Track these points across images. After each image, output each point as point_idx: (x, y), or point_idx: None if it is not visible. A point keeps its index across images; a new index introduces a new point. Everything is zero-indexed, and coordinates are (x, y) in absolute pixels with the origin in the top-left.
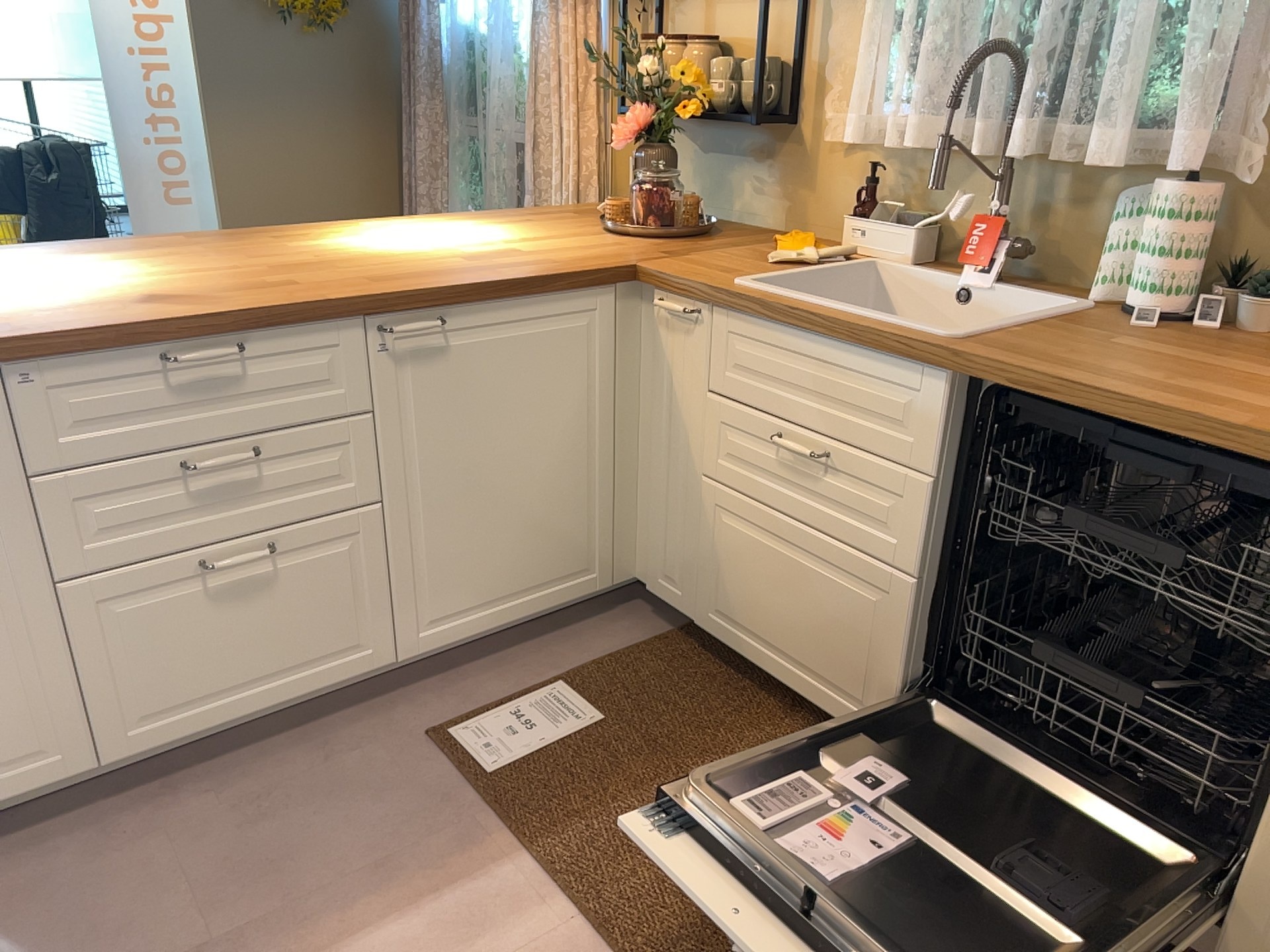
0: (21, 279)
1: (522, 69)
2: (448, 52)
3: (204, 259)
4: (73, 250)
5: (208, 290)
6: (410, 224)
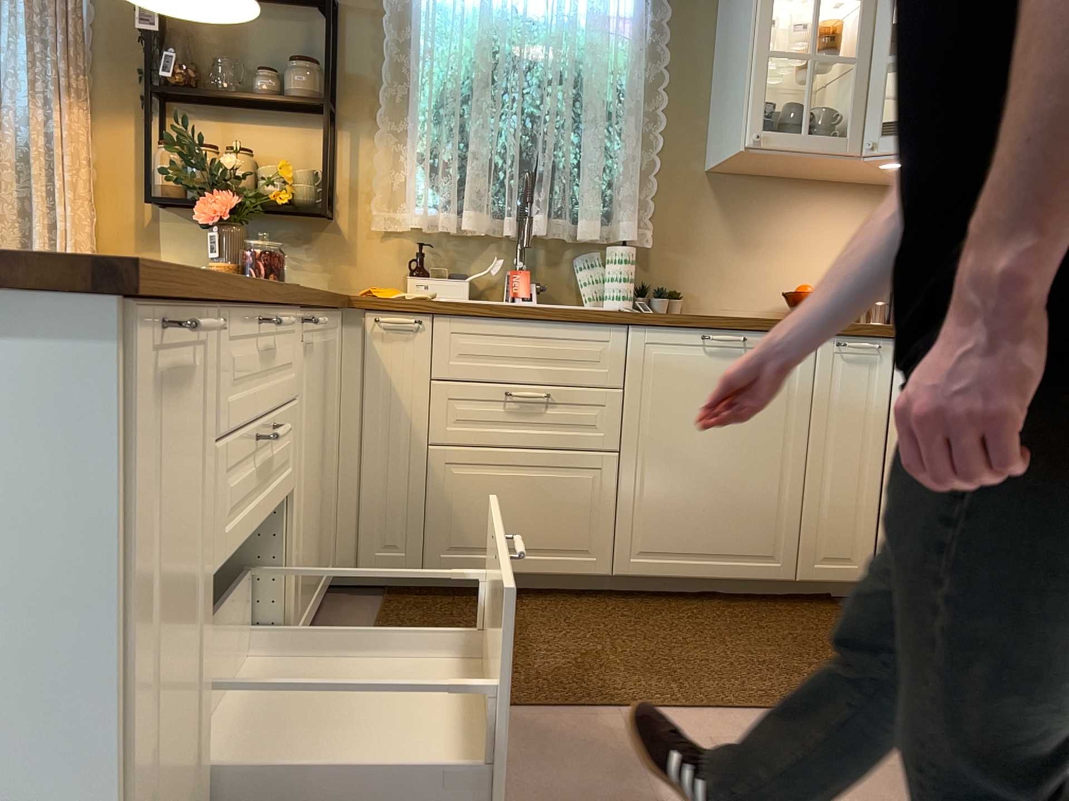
0: None
1: None
2: None
3: None
4: None
5: None
6: None
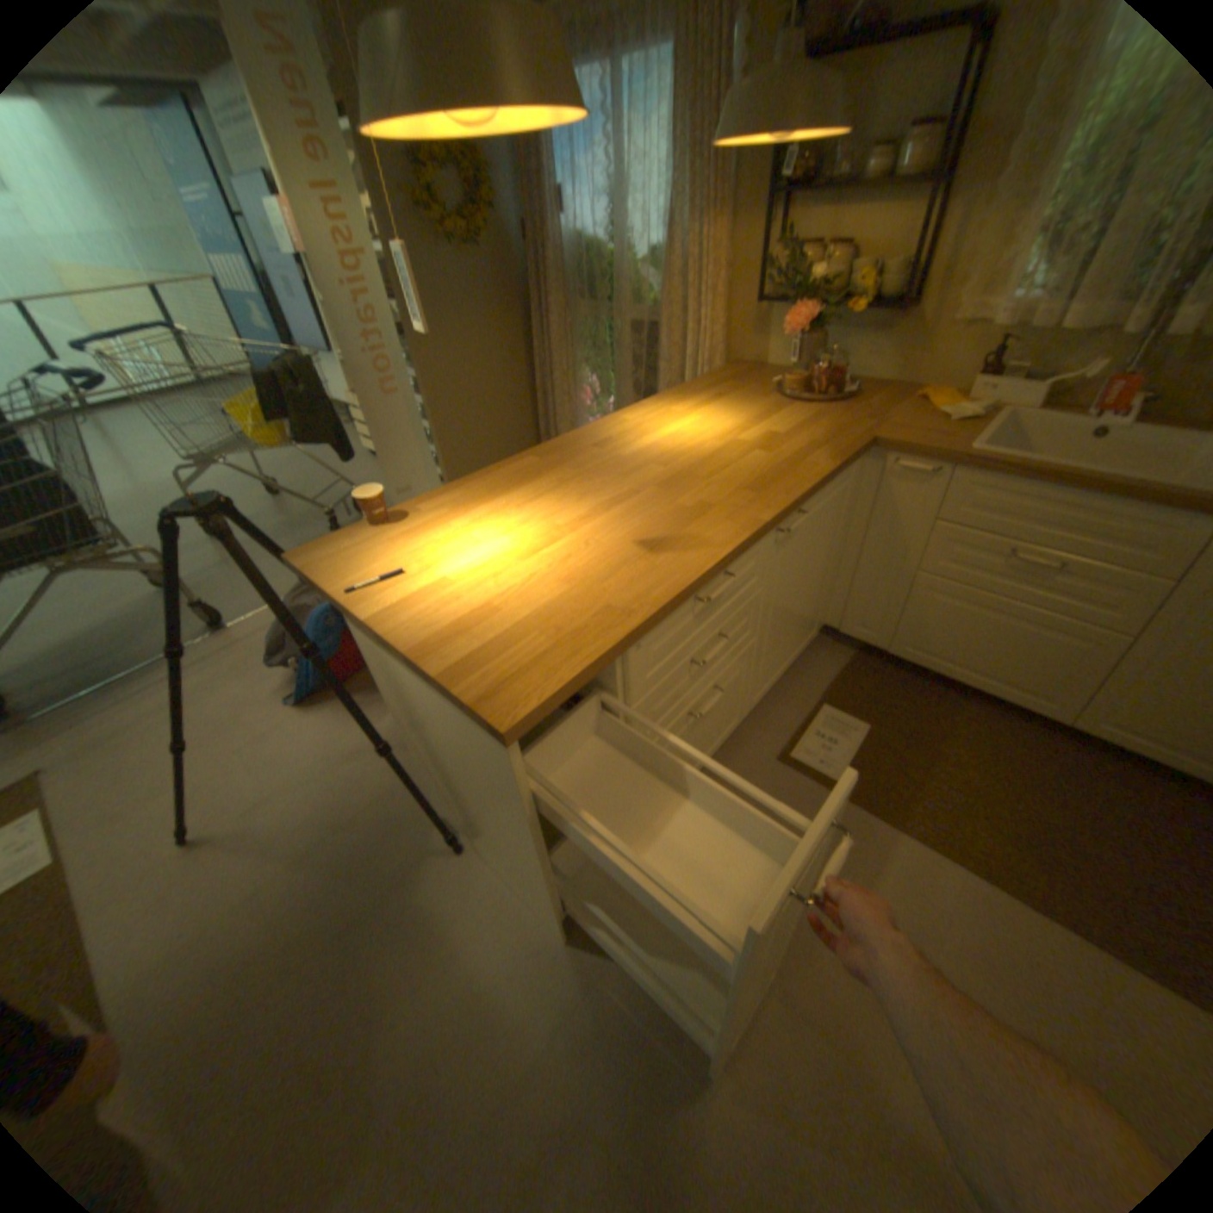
0: (508, 536)
1: (645, 265)
2: (563, 250)
3: (592, 484)
4: (481, 488)
5: (665, 525)
6: (653, 412)
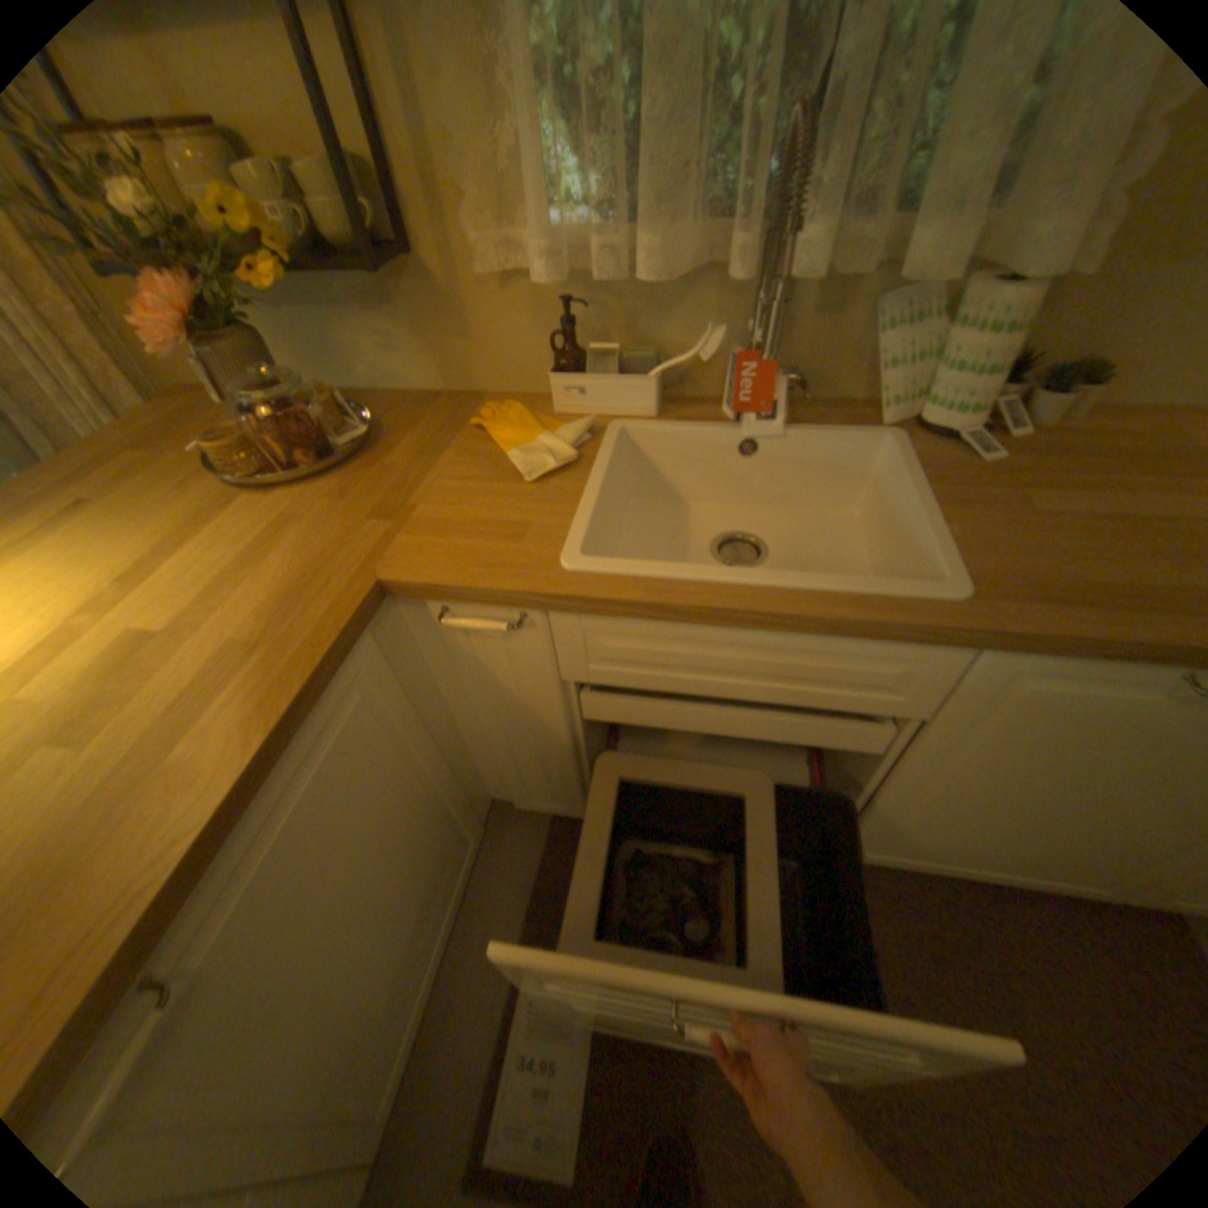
0: None
1: None
2: None
3: None
4: None
5: None
6: None
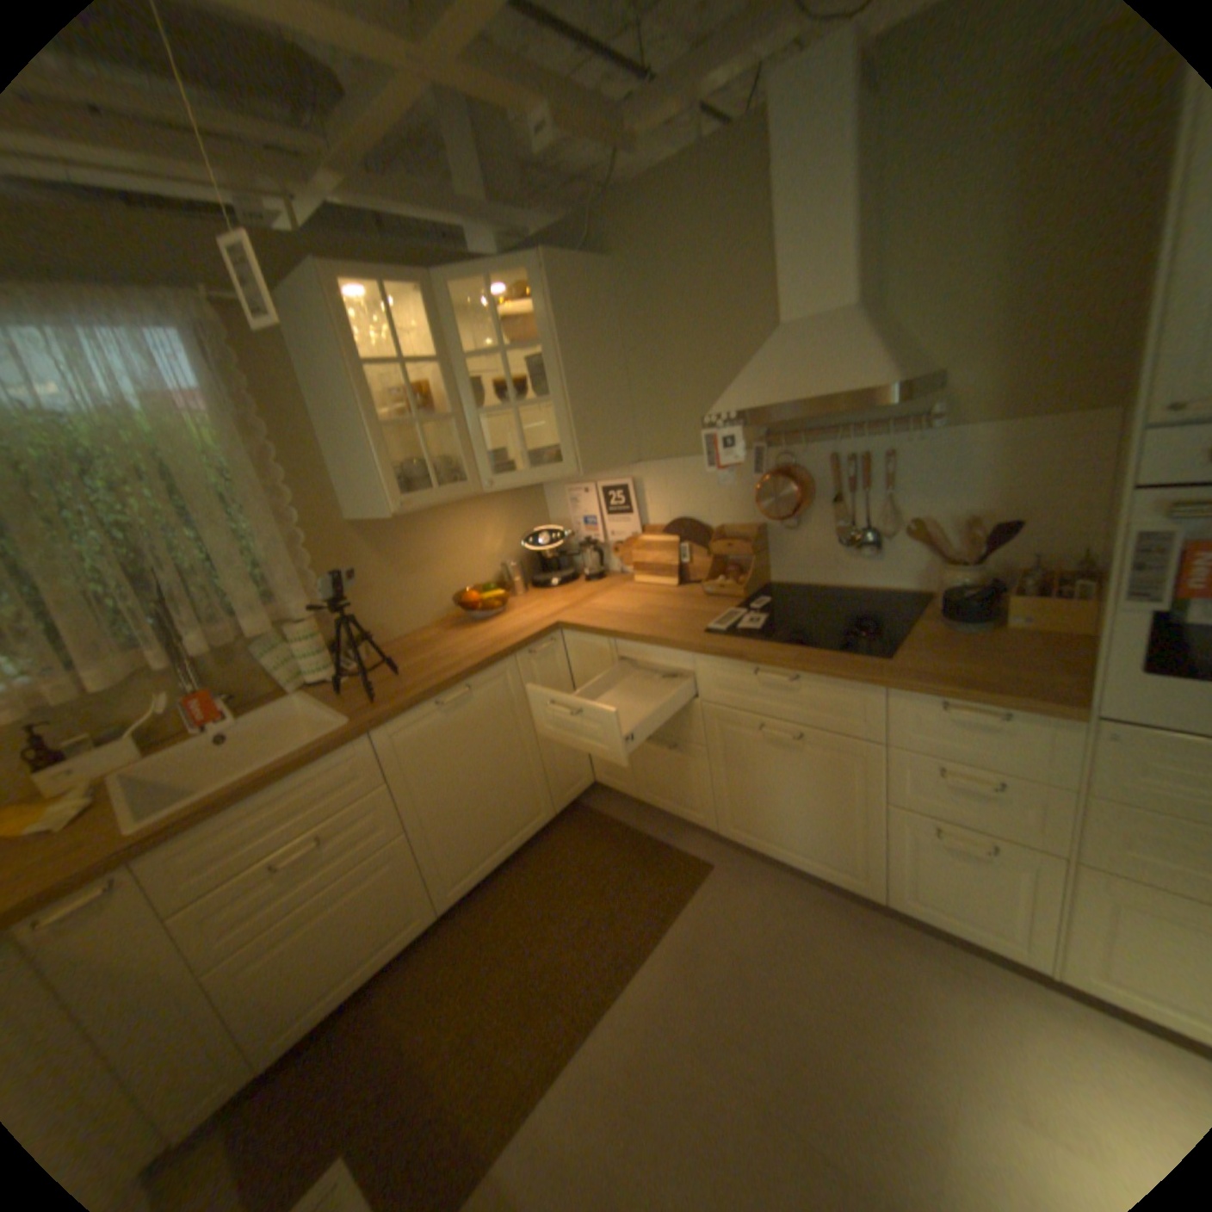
0: None
1: None
2: None
3: None
4: None
5: None
6: None
